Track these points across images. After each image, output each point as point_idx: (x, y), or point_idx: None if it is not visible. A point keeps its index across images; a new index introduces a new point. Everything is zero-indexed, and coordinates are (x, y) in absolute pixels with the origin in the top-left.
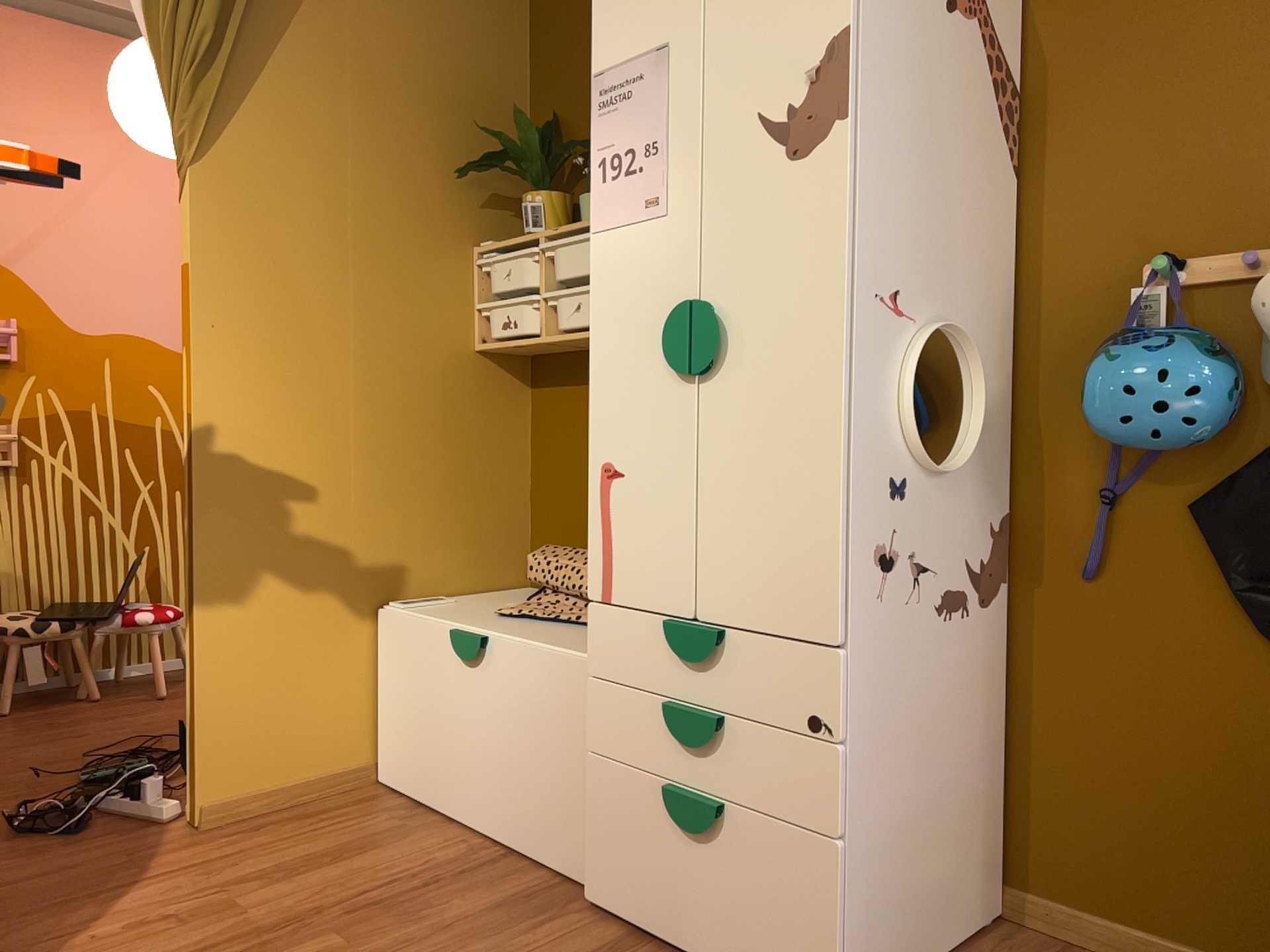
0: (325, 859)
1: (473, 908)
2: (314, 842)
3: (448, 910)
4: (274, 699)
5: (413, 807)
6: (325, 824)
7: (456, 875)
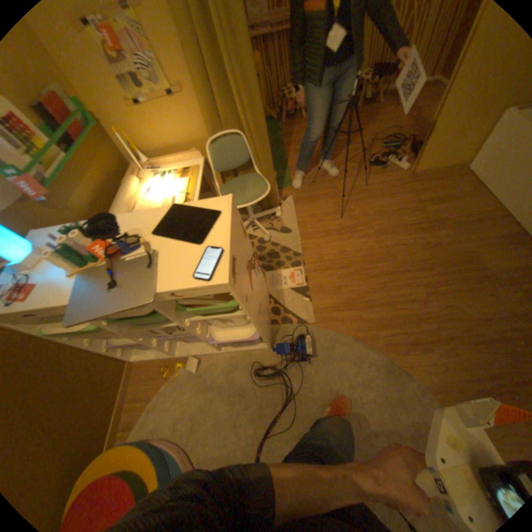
0: (449, 199)
1: (492, 234)
2: (446, 190)
3: (484, 232)
4: (449, 143)
5: (479, 182)
6: (450, 183)
7: (489, 219)
